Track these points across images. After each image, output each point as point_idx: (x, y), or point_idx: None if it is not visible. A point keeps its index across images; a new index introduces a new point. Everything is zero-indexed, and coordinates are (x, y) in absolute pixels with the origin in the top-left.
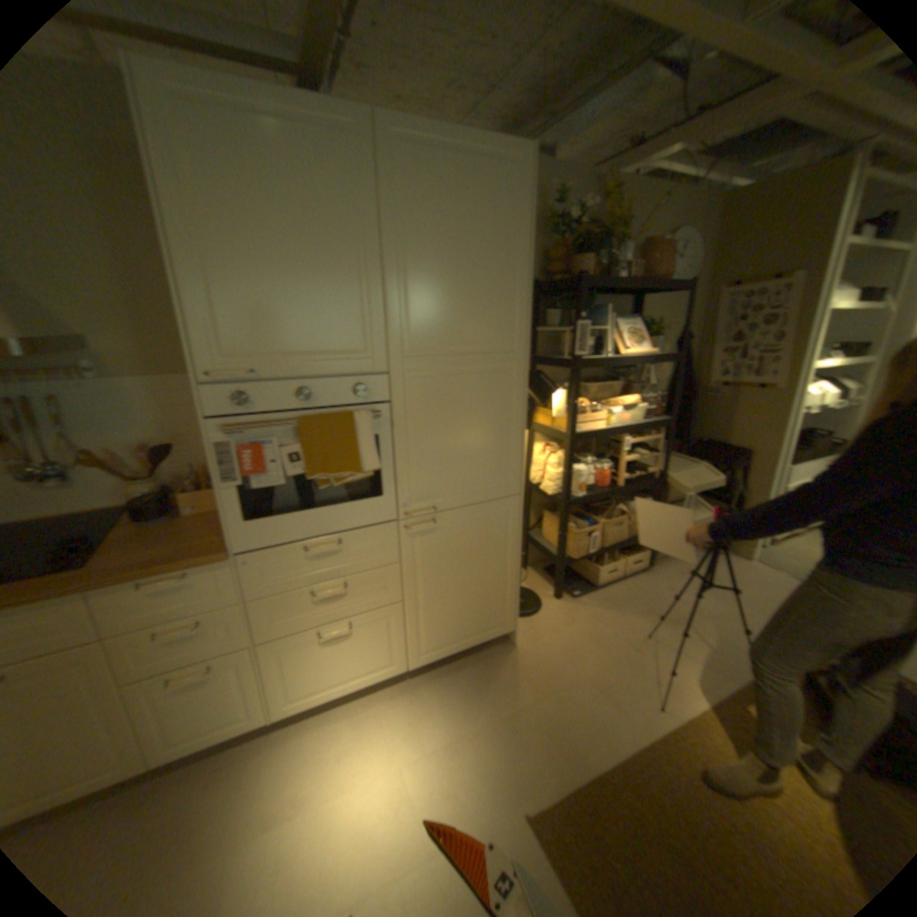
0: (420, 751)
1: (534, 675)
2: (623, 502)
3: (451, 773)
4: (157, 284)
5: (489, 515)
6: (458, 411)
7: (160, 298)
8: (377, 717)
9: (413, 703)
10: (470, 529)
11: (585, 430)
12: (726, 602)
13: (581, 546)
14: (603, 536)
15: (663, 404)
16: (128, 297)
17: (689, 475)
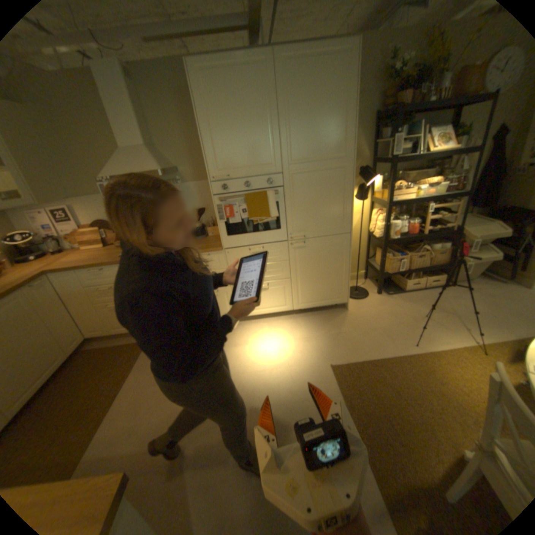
0: (293, 337)
1: (352, 322)
2: (430, 244)
3: (304, 346)
4: (197, 143)
5: (332, 242)
6: (315, 190)
7: (198, 148)
8: (278, 324)
9: (294, 322)
10: (322, 248)
11: (400, 199)
12: (493, 307)
13: (394, 266)
14: (410, 262)
15: (464, 181)
16: (188, 150)
17: (483, 229)
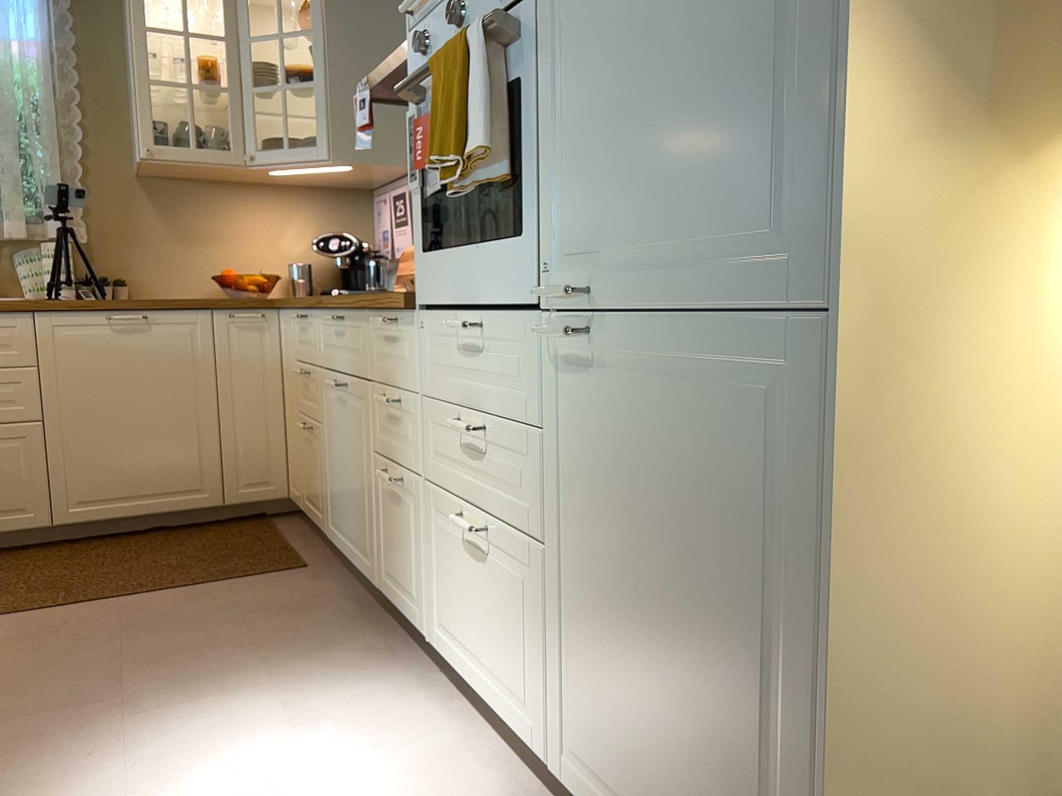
0: None
1: None
2: None
3: None
4: None
5: (732, 378)
6: None
7: None
8: (469, 790)
9: None
10: (675, 410)
11: None
12: None
13: None
14: None
15: None
16: None
17: None
